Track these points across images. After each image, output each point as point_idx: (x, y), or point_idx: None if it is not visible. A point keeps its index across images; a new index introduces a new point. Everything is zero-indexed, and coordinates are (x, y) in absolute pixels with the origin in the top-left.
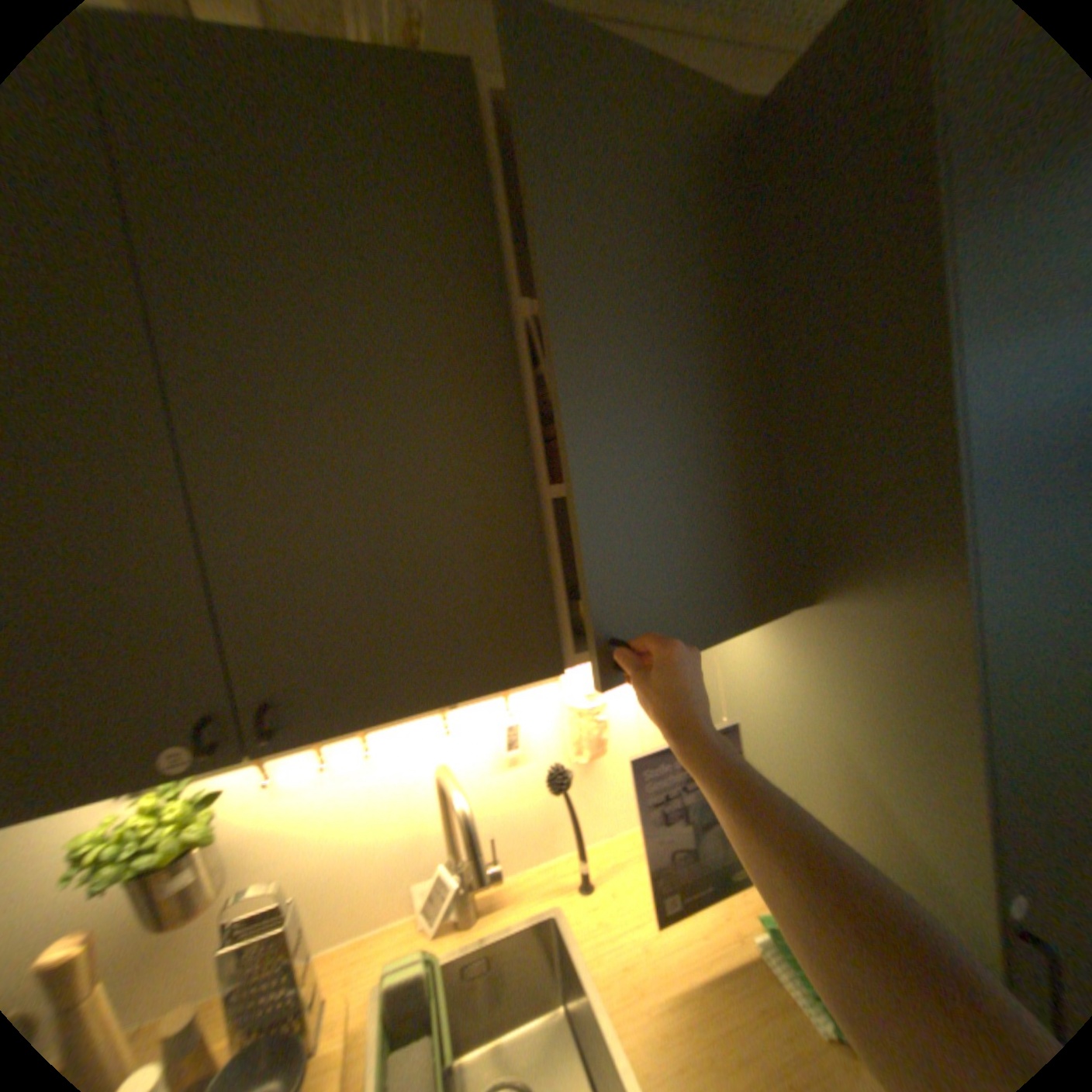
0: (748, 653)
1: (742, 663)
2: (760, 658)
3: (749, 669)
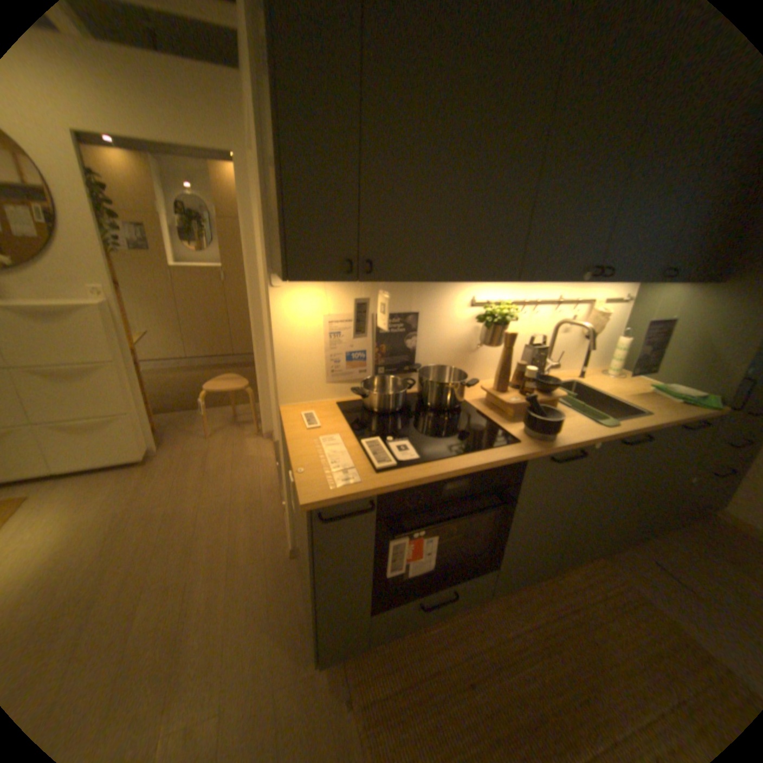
0: (668, 304)
1: (666, 307)
2: (675, 306)
3: (668, 310)
